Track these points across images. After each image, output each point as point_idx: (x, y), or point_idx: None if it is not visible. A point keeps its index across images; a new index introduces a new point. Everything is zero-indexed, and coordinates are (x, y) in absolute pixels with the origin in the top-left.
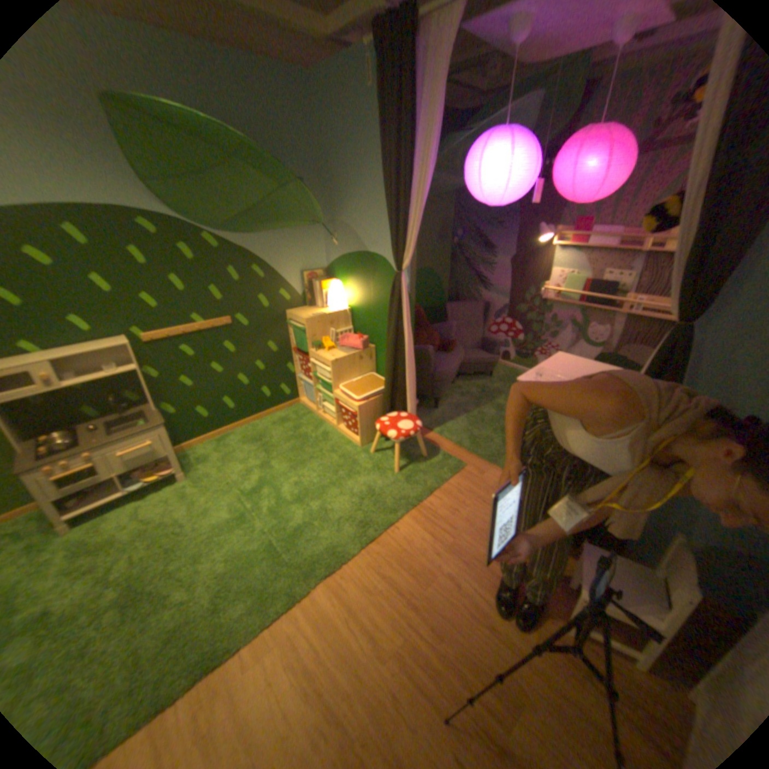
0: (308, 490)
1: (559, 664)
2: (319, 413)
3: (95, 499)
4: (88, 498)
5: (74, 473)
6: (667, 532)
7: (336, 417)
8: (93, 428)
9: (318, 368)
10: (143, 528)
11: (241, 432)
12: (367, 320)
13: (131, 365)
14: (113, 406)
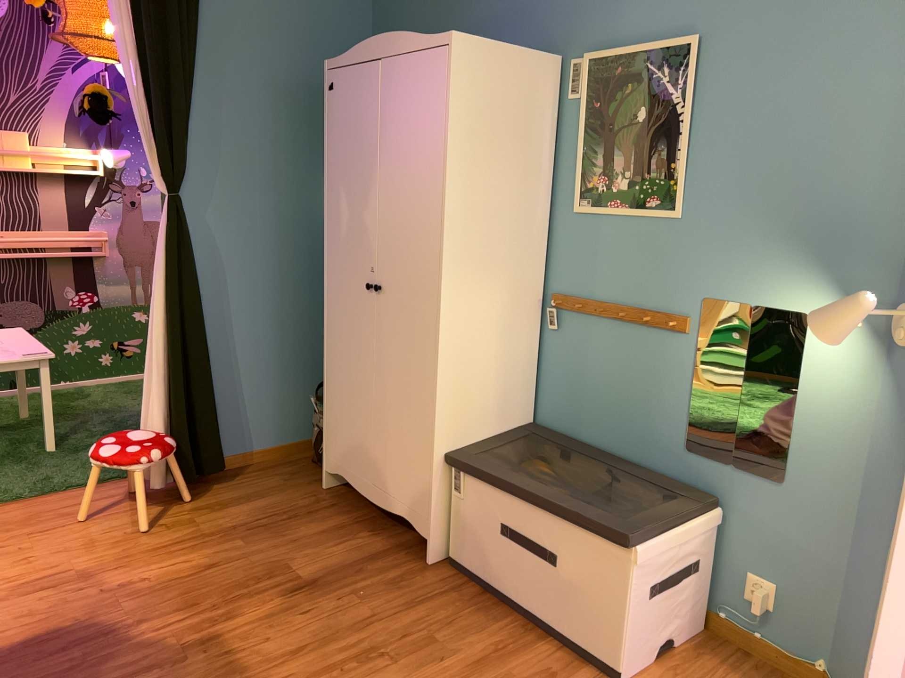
0: None
1: (266, 535)
2: None
3: None
4: None
5: None
6: (227, 405)
7: None
8: None
9: None
10: None
11: None
12: None
13: None
14: None
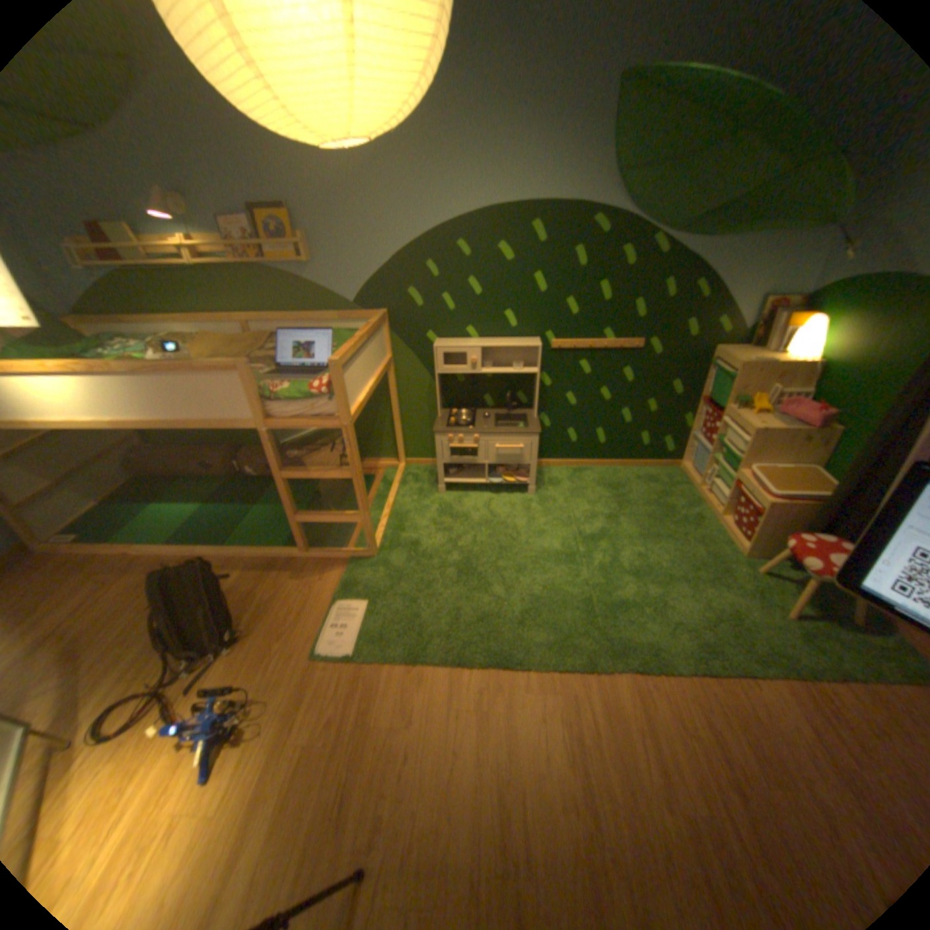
0: (651, 570)
1: None
2: (701, 489)
3: (466, 476)
4: (462, 473)
5: (463, 448)
6: None
7: (726, 503)
8: (485, 416)
9: (730, 432)
10: (489, 518)
11: (598, 472)
12: (851, 385)
13: (533, 368)
14: (505, 401)
